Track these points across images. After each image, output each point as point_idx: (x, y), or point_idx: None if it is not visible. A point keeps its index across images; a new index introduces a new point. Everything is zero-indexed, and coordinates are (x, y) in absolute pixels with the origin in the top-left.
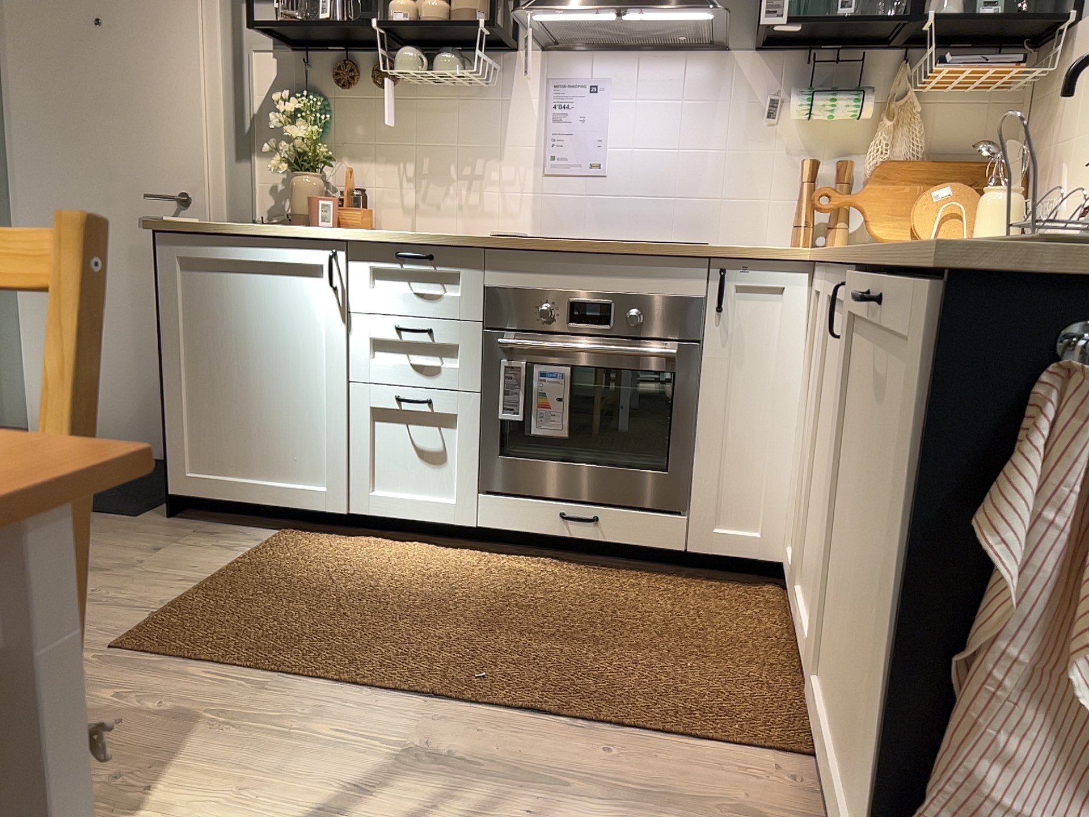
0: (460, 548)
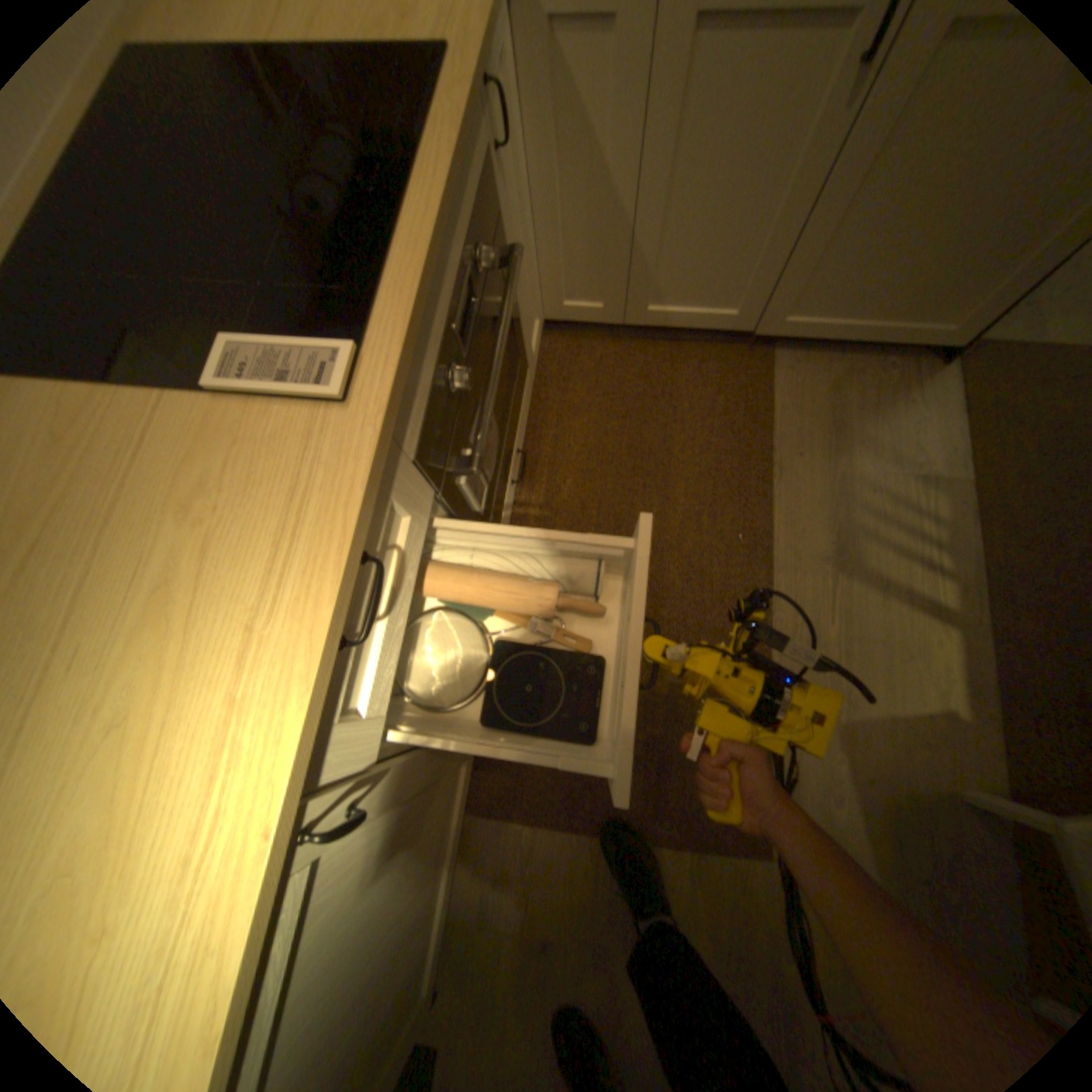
0: None
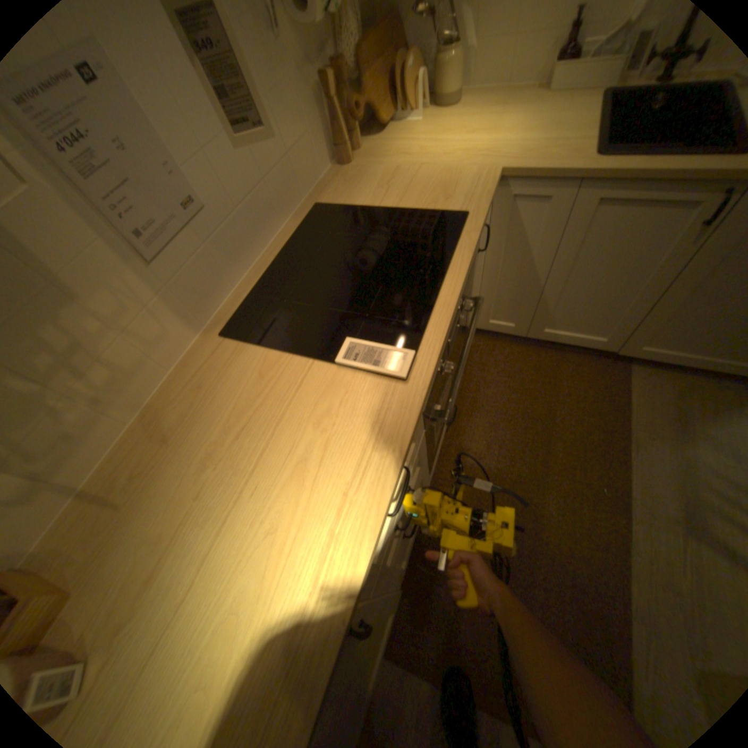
0: None
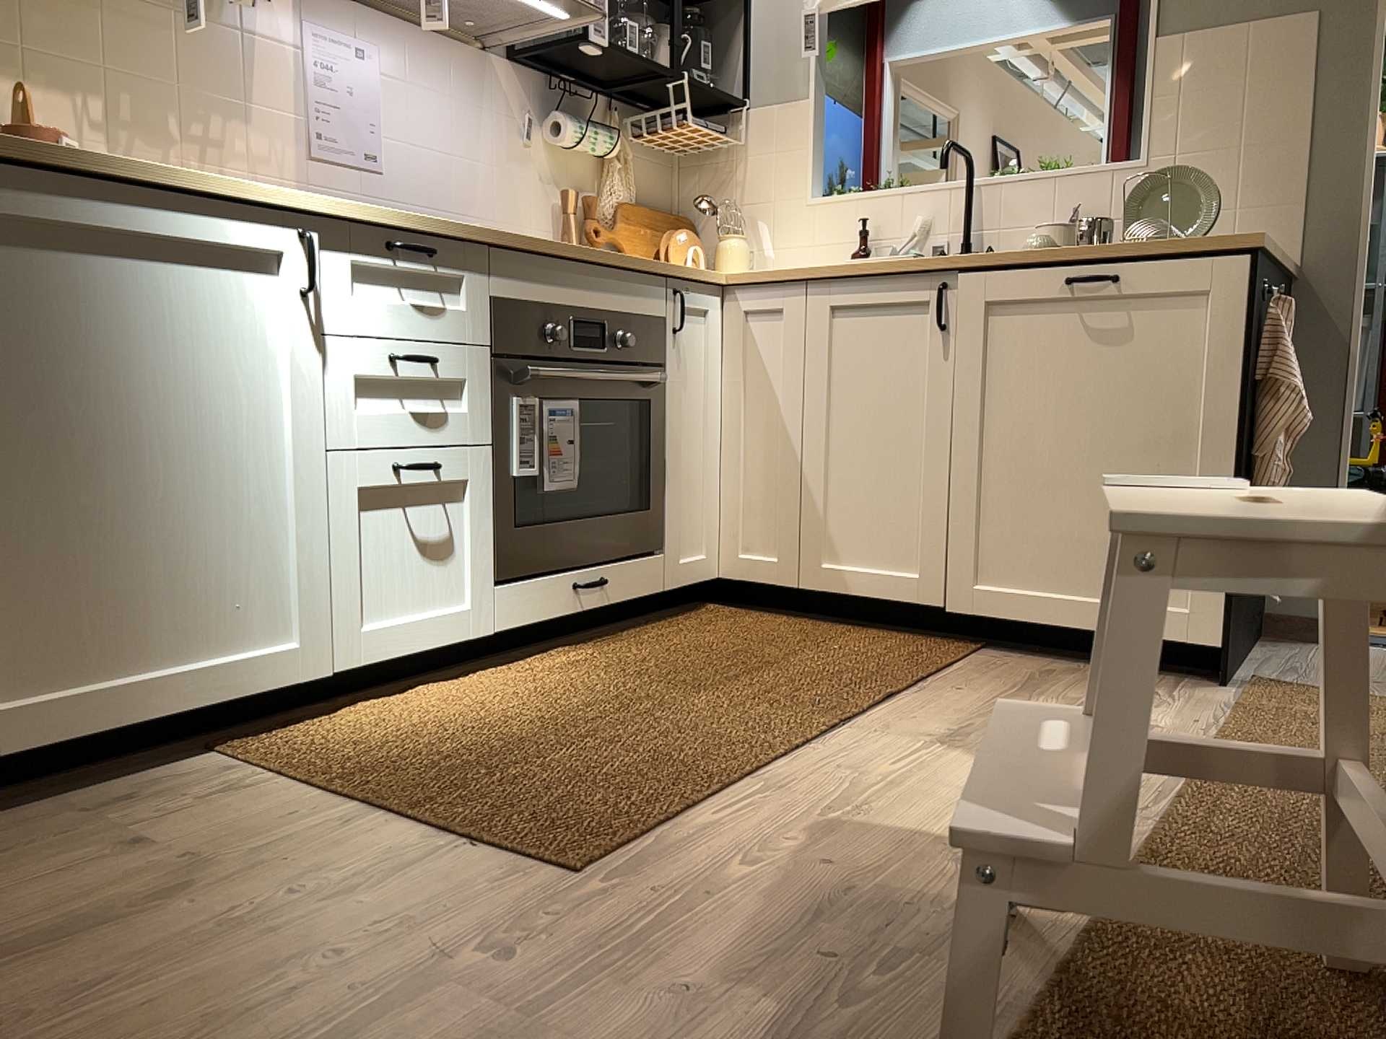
0: (454, 675)
